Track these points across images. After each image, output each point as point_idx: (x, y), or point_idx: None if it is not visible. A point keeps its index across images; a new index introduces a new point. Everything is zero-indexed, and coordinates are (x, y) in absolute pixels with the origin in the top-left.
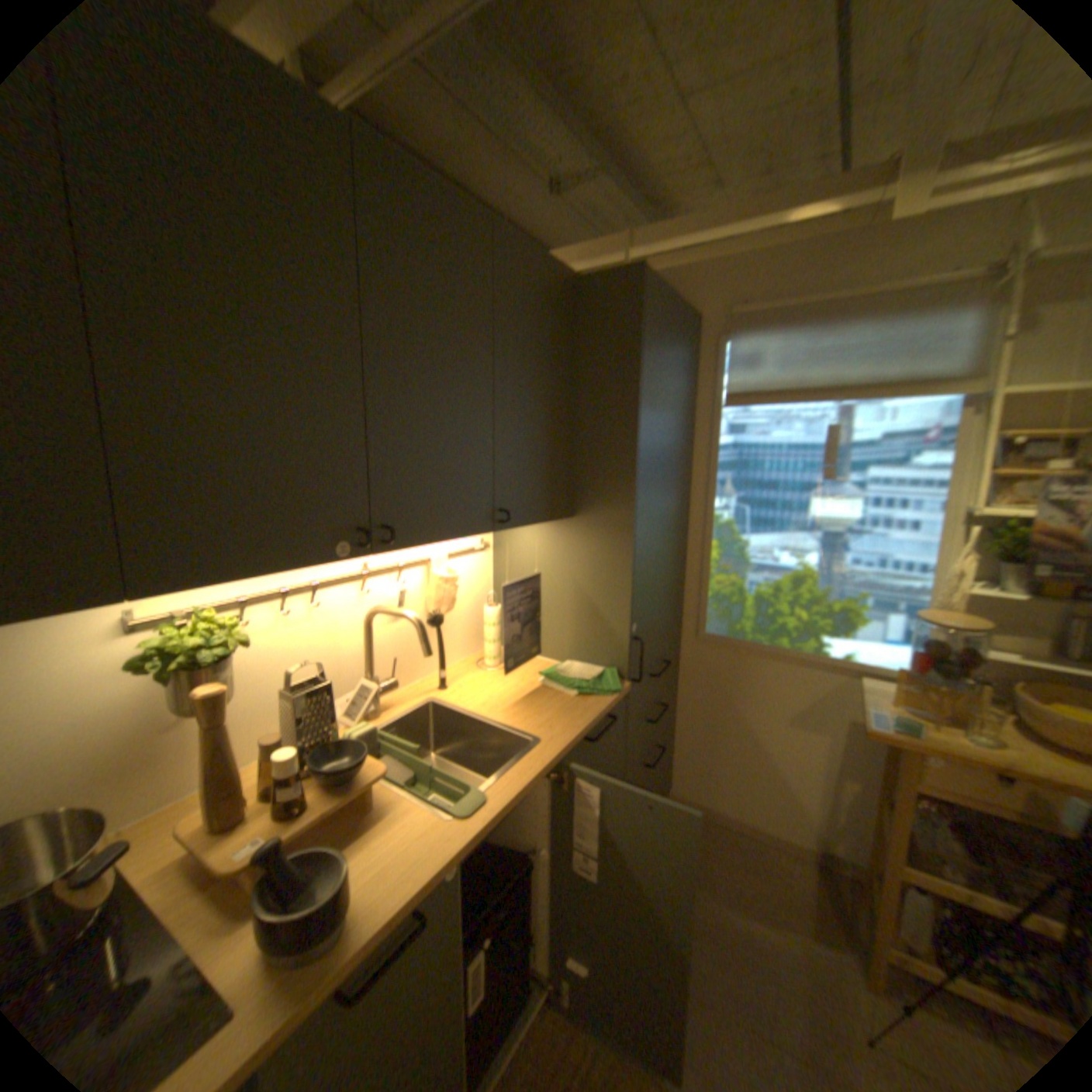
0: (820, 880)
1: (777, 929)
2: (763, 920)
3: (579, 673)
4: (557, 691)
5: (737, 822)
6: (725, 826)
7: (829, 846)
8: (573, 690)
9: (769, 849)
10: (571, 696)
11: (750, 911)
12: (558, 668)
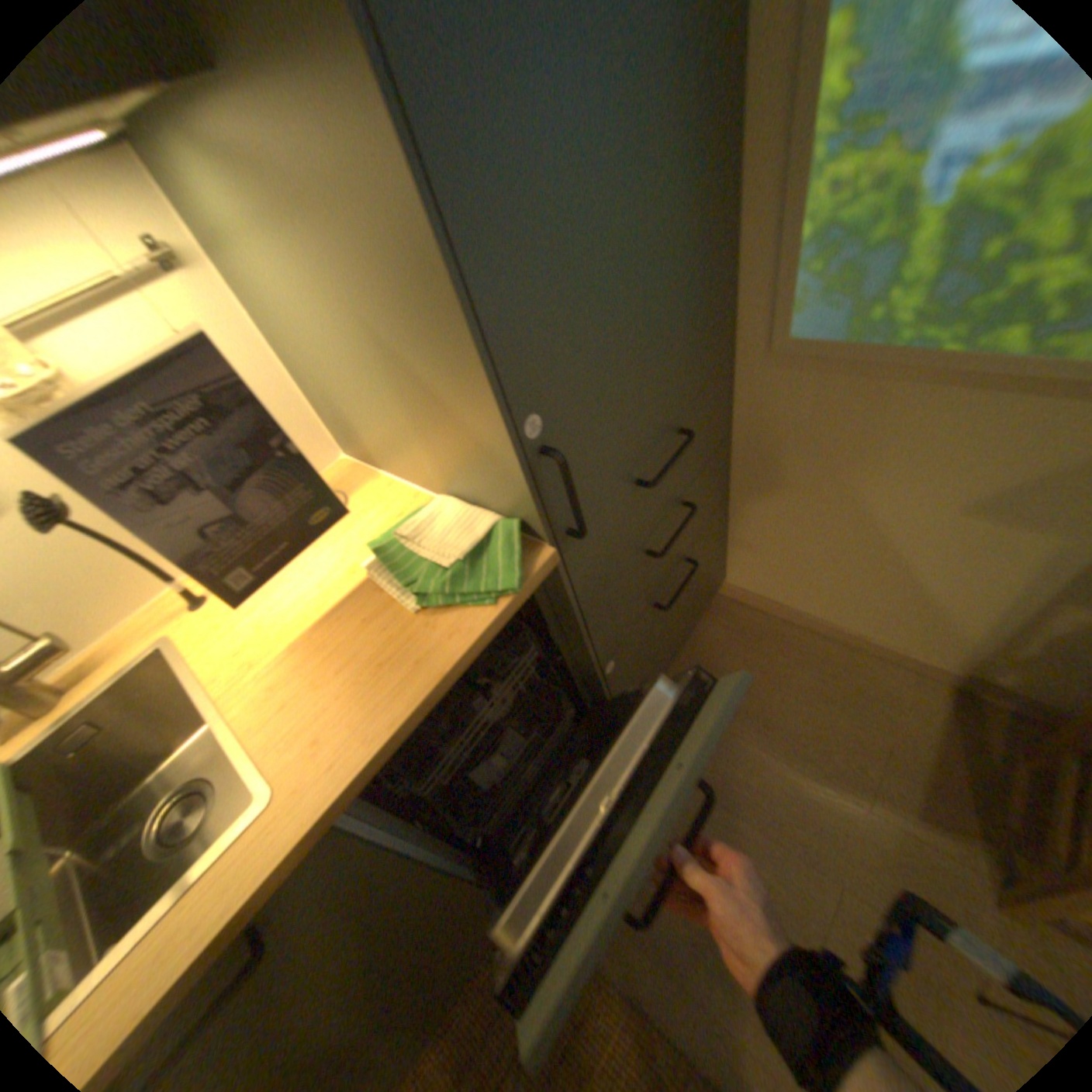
0: (953, 711)
1: (859, 796)
2: (838, 780)
3: (439, 538)
4: (389, 593)
5: (825, 623)
6: (804, 626)
7: (985, 671)
8: (412, 595)
9: (872, 661)
10: (409, 609)
11: (819, 765)
12: (409, 522)
